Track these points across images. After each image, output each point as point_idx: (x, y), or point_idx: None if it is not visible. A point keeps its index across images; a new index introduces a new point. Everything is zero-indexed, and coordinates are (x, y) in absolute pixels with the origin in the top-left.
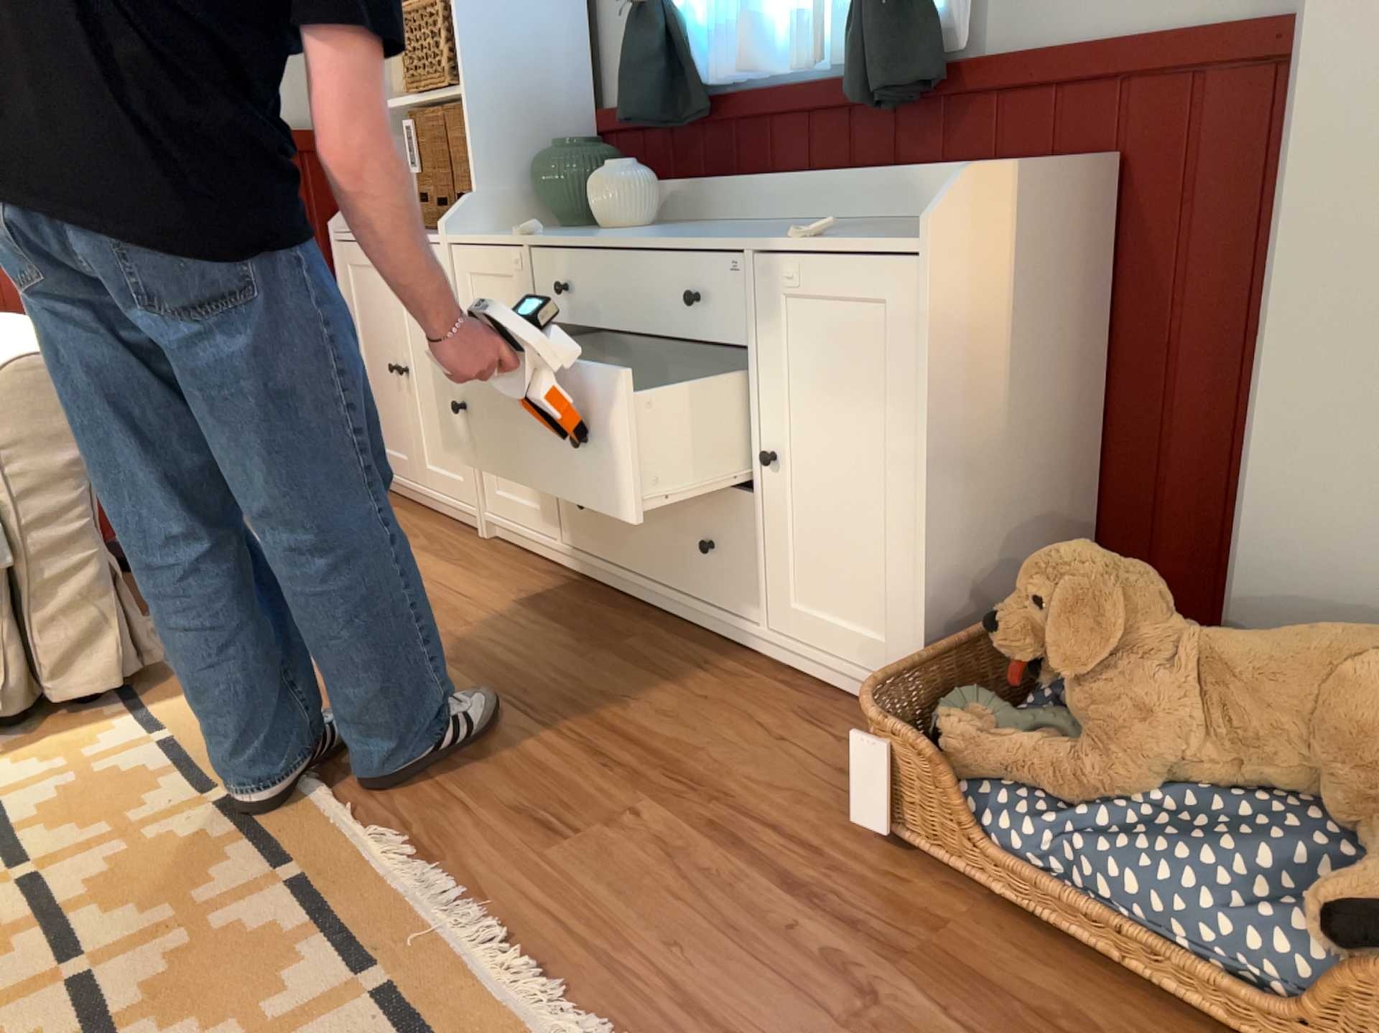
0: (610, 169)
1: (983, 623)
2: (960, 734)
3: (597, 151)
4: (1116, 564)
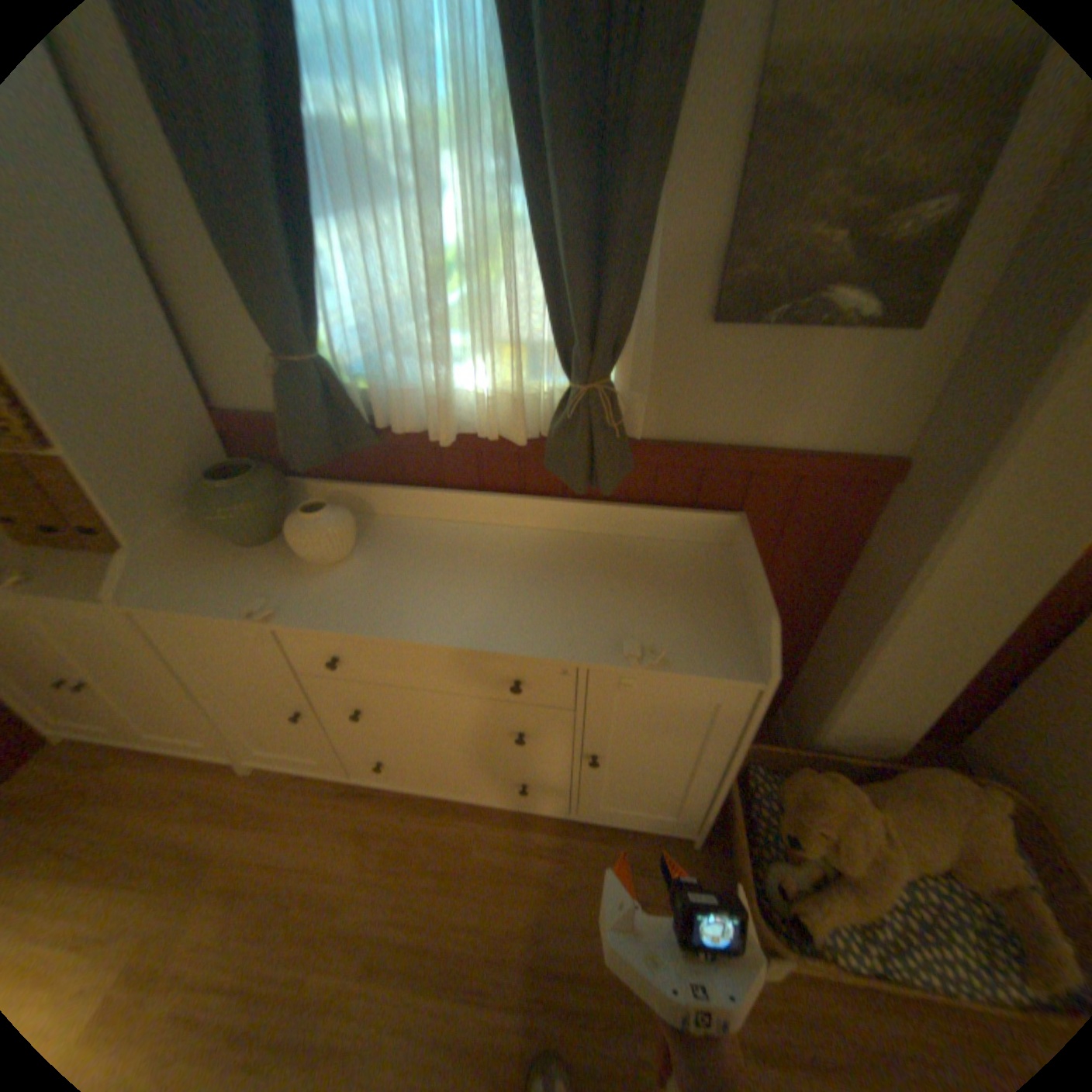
0: (316, 518)
1: (739, 800)
2: (818, 925)
3: (267, 477)
4: (851, 795)
